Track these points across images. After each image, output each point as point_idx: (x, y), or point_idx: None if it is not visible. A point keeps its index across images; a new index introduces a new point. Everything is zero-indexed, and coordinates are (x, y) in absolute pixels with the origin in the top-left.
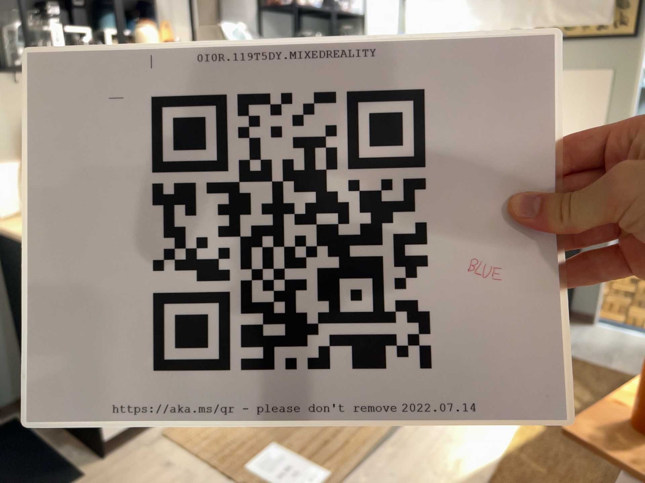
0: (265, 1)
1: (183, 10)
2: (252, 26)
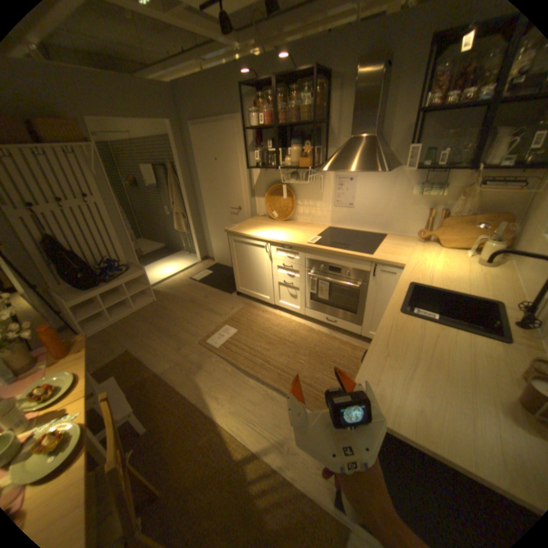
0: (436, 103)
1: (347, 127)
2: (411, 129)
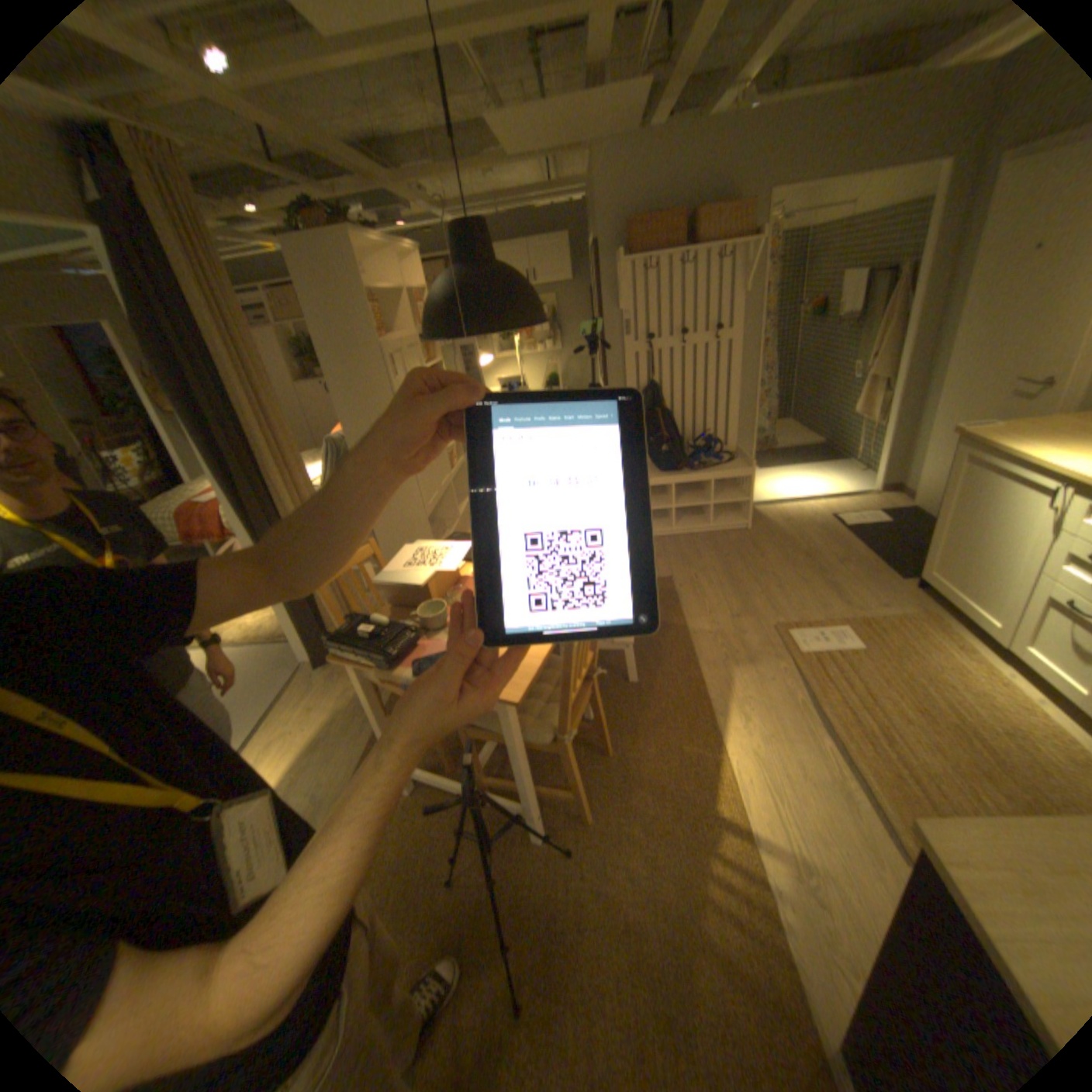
0: None
1: None
2: None
